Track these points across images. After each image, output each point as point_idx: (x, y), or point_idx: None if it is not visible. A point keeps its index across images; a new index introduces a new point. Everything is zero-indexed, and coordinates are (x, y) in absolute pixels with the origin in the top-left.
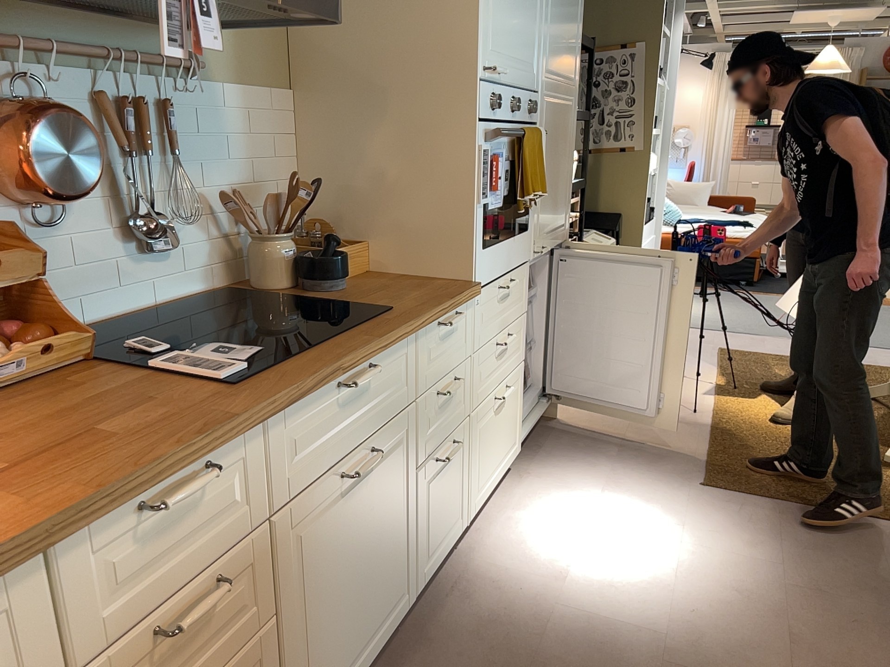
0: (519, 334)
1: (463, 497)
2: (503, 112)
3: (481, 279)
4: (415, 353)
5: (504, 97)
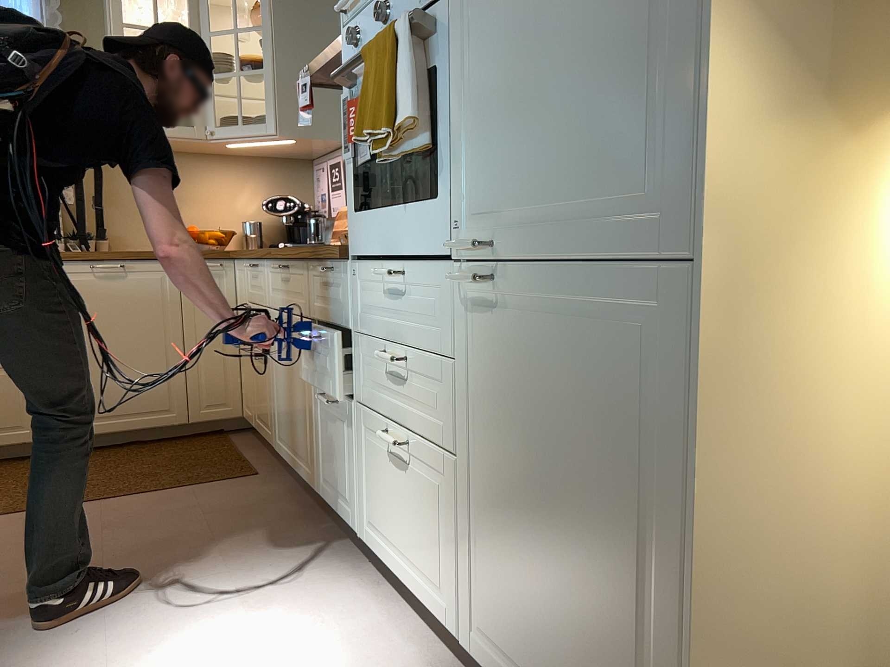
0: (441, 393)
1: (353, 493)
2: (373, 31)
3: (356, 248)
4: (308, 280)
5: (373, 10)
